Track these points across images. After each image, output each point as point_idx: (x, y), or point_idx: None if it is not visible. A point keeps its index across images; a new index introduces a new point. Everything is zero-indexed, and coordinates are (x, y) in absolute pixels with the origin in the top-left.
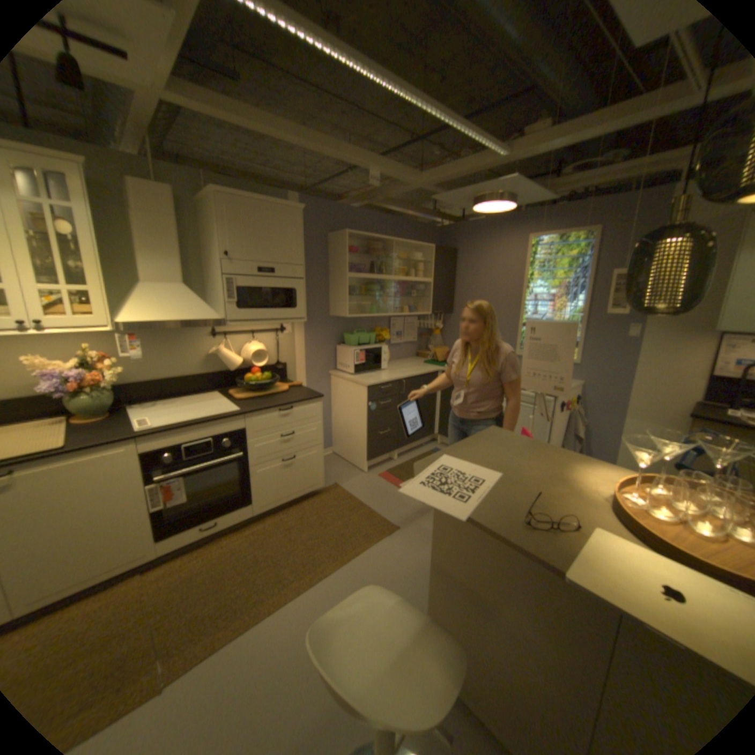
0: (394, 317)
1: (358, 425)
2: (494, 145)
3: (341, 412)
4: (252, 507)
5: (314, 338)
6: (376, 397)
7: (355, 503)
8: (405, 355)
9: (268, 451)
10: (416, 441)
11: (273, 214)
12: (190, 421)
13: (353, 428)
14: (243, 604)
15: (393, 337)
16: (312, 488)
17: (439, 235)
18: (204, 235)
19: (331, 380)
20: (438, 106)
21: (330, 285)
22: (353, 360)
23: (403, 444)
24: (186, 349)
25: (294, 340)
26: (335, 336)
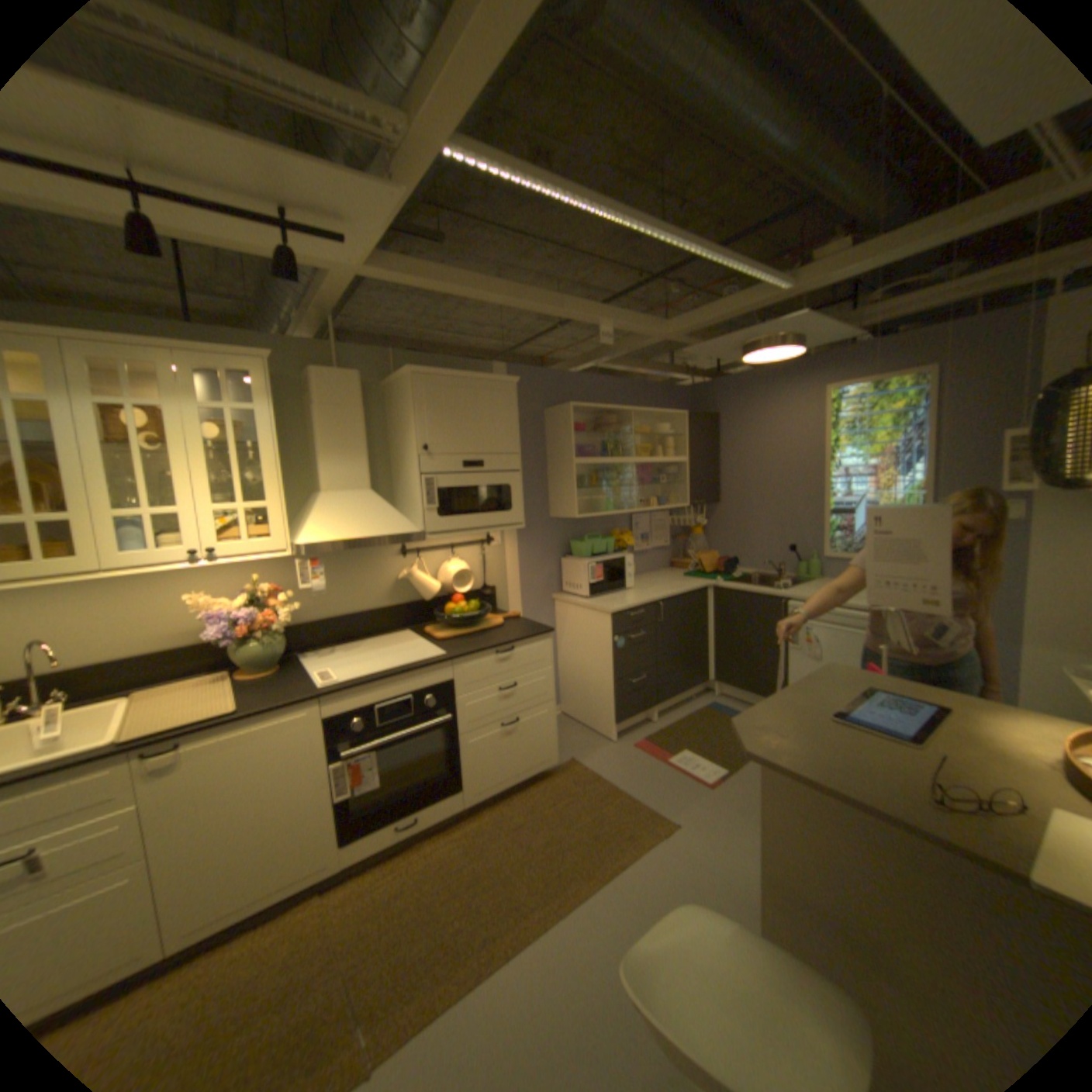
0: (636, 514)
1: (600, 671)
2: (773, 278)
3: (572, 653)
4: (464, 795)
5: (531, 550)
6: (625, 628)
7: (607, 788)
8: (655, 566)
9: (483, 712)
10: (685, 693)
11: (482, 393)
12: (385, 671)
13: (593, 675)
14: (468, 943)
15: (637, 541)
16: (543, 767)
17: (691, 397)
18: (395, 427)
19: (555, 608)
20: (700, 242)
21: (550, 476)
22: (587, 577)
23: (666, 698)
24: (371, 574)
25: (505, 554)
26: (559, 546)
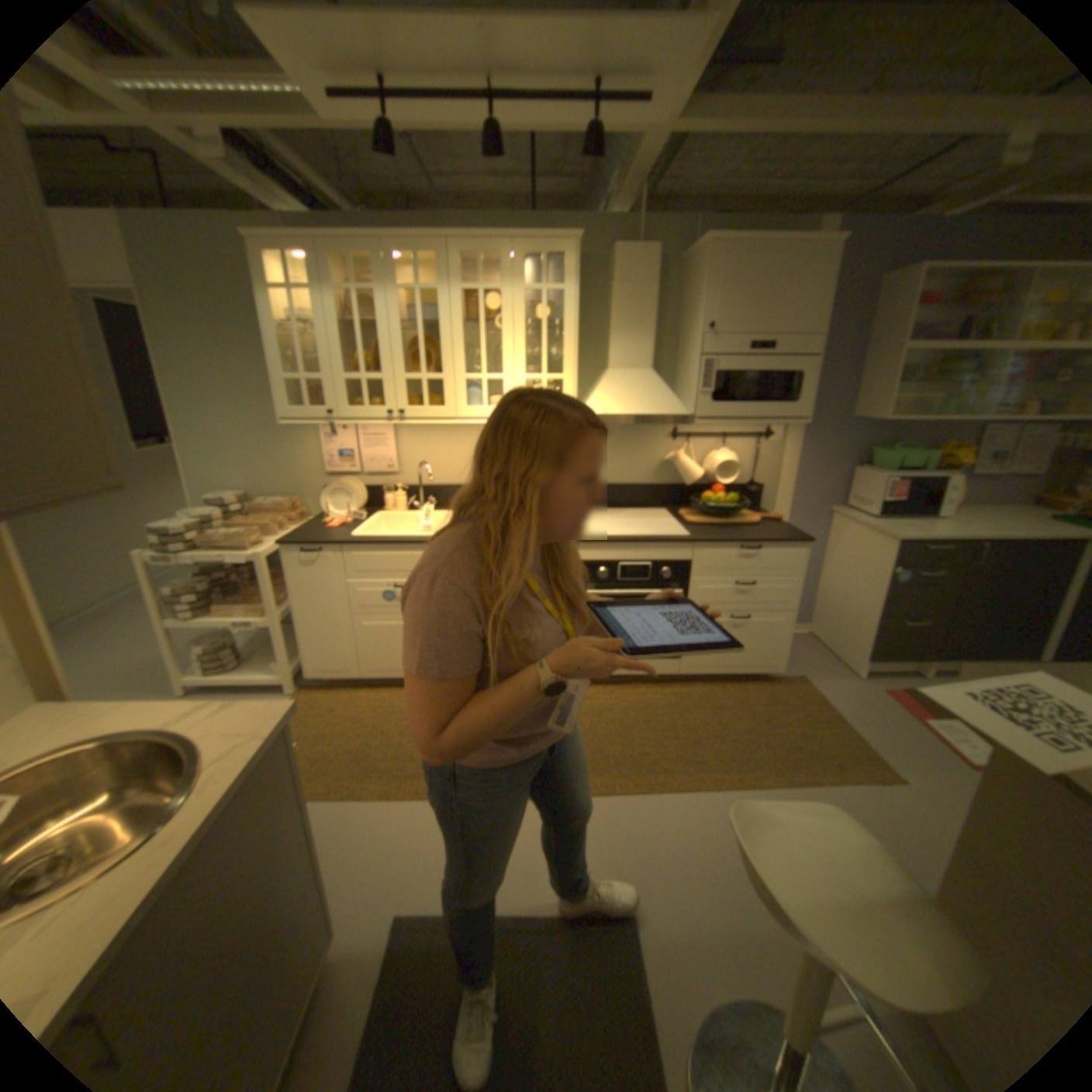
0: (998, 423)
1: (868, 601)
2: None
3: (840, 575)
4: (682, 663)
5: (819, 451)
6: (917, 562)
7: (834, 716)
8: (1007, 498)
9: (715, 599)
10: (991, 662)
11: (793, 258)
12: (633, 537)
13: (858, 604)
14: (653, 765)
15: (985, 461)
16: (768, 670)
17: None
18: (688, 303)
19: (834, 521)
20: None
21: (869, 364)
22: (885, 493)
23: (957, 659)
24: (641, 451)
25: (785, 451)
26: (859, 451)
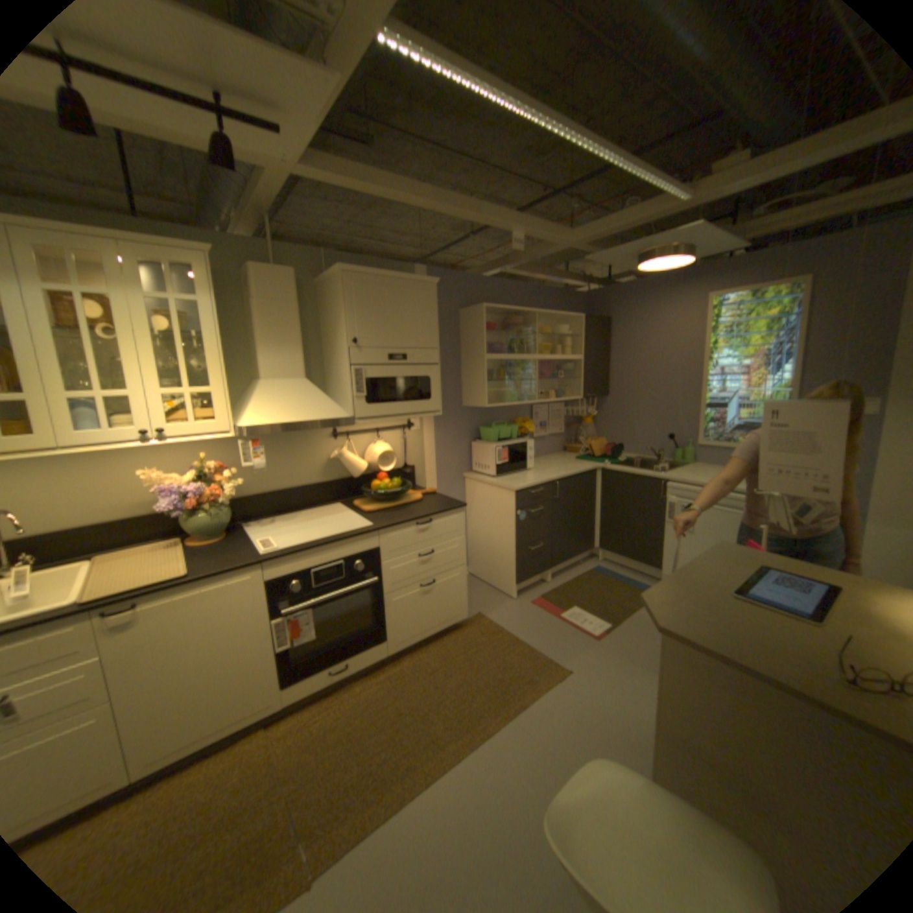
0: (536, 404)
1: (503, 539)
2: (674, 189)
3: (479, 524)
4: (387, 645)
5: (445, 434)
6: (526, 504)
7: (509, 639)
8: (550, 450)
9: (404, 575)
10: (574, 558)
11: (405, 292)
12: (319, 540)
13: (497, 543)
14: (393, 771)
15: (536, 428)
16: (455, 620)
17: (586, 302)
18: (326, 322)
19: (465, 485)
20: (614, 149)
21: (463, 370)
22: (494, 459)
23: (558, 562)
24: (306, 454)
25: (423, 438)
26: (470, 431)
